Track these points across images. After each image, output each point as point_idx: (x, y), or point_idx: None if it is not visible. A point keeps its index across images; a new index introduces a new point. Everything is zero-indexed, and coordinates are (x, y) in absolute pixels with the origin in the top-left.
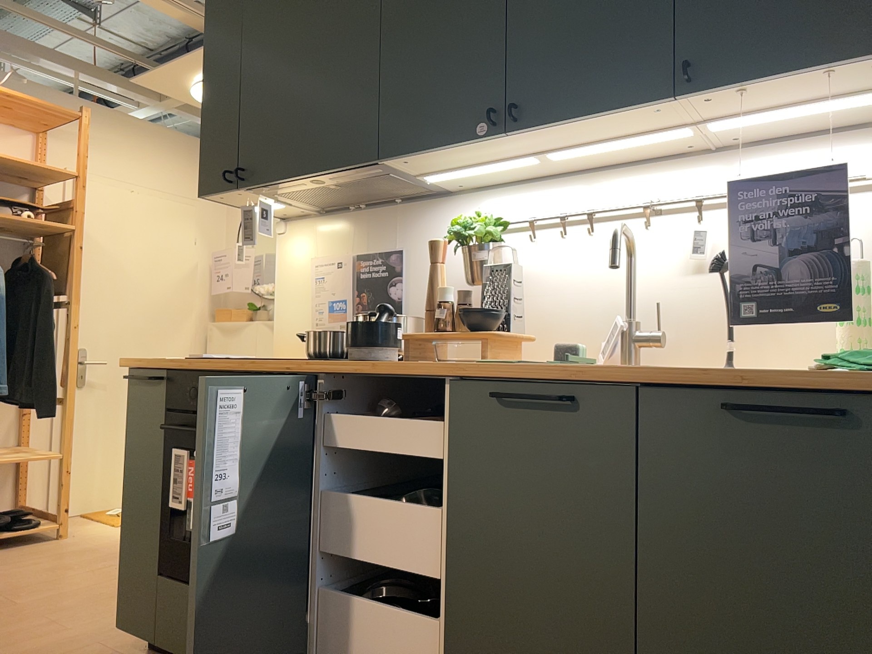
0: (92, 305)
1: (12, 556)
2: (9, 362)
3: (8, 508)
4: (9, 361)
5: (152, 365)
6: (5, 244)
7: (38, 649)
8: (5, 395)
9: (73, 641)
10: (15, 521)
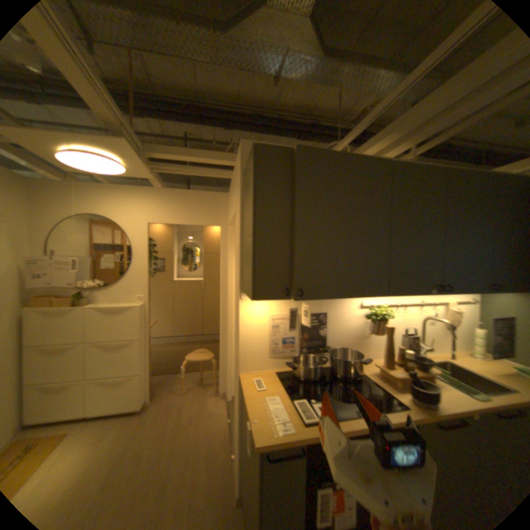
0: None
1: None
2: None
3: None
4: None
5: (296, 444)
6: None
7: None
8: None
9: None
10: None
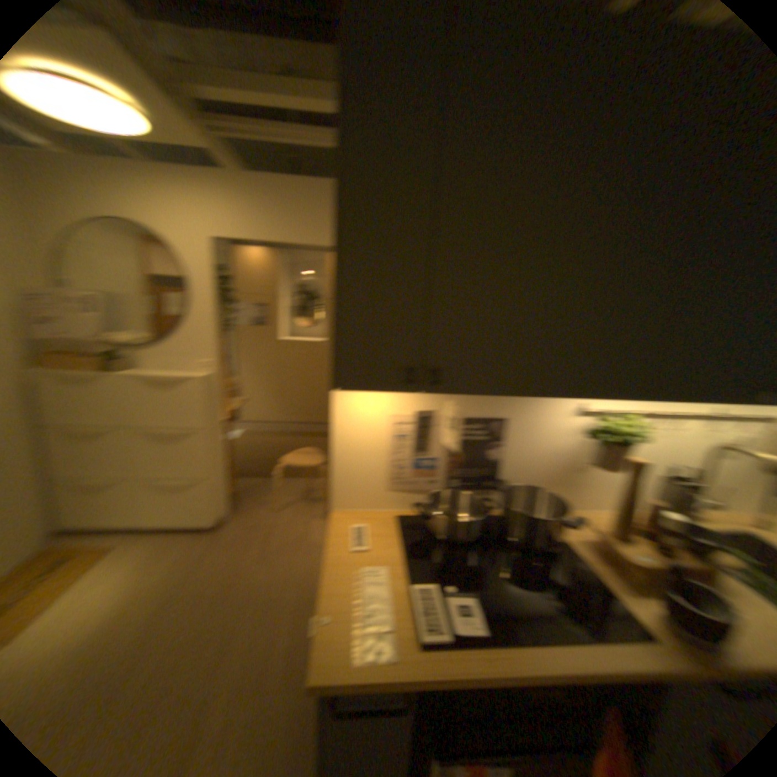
0: None
1: None
2: None
3: None
4: None
5: (396, 687)
6: None
7: None
8: None
9: None
10: None
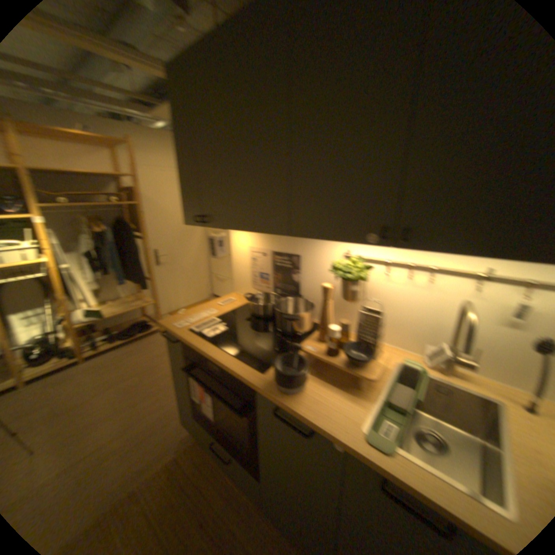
0: (153, 230)
1: (141, 346)
2: (122, 264)
3: (139, 316)
4: (122, 264)
5: (170, 333)
6: (106, 209)
7: (151, 422)
8: (124, 277)
9: (165, 415)
10: (141, 327)
